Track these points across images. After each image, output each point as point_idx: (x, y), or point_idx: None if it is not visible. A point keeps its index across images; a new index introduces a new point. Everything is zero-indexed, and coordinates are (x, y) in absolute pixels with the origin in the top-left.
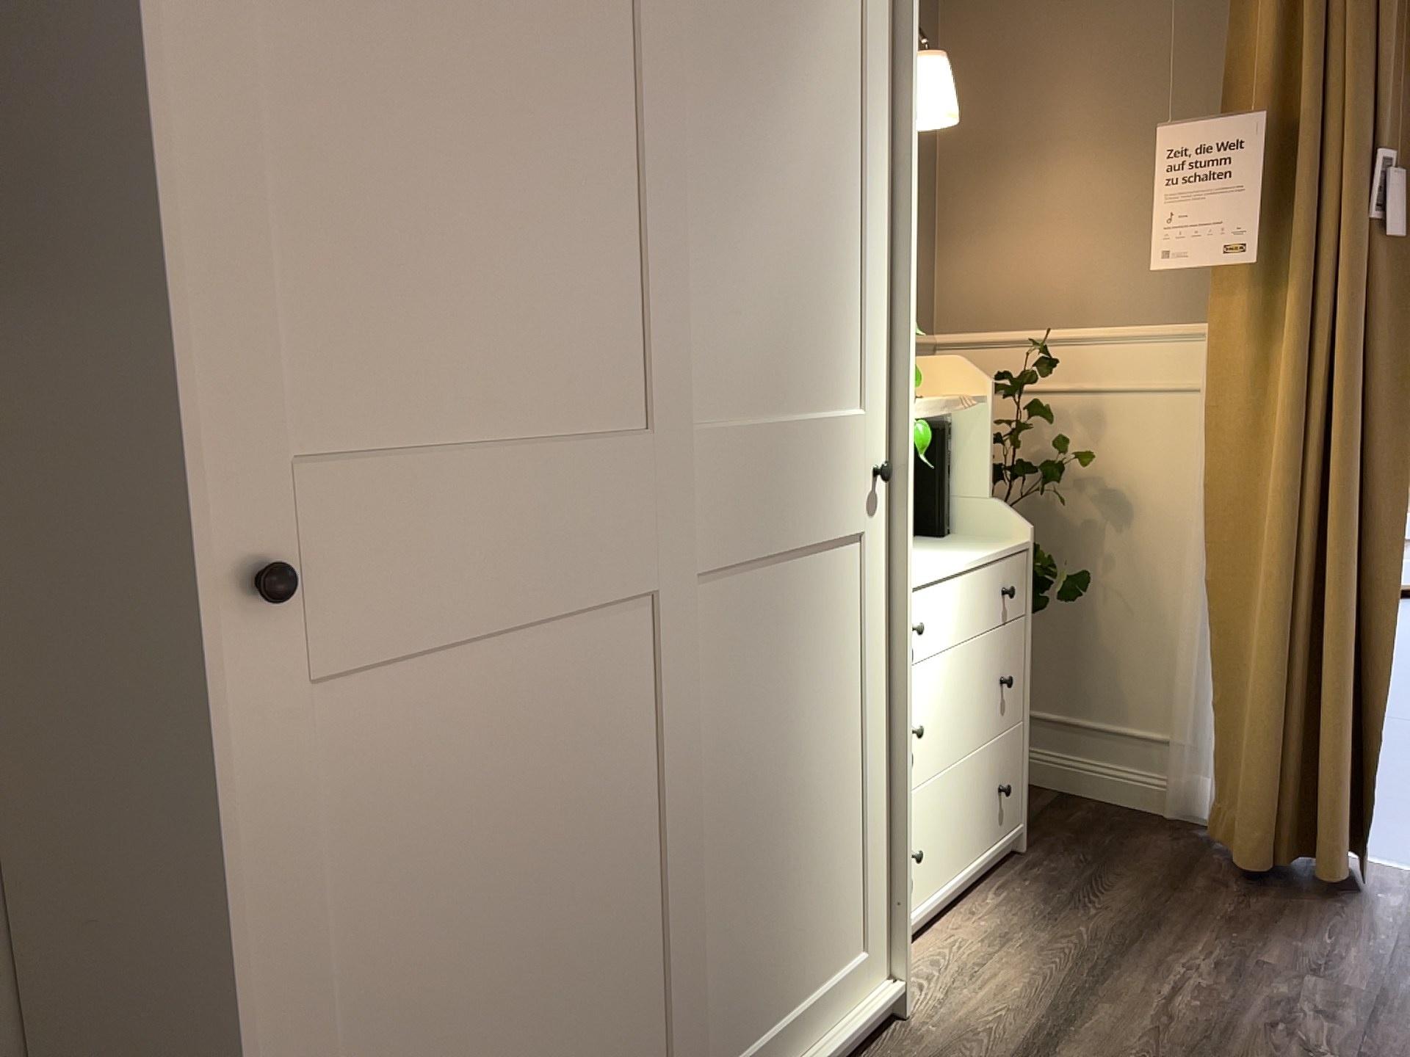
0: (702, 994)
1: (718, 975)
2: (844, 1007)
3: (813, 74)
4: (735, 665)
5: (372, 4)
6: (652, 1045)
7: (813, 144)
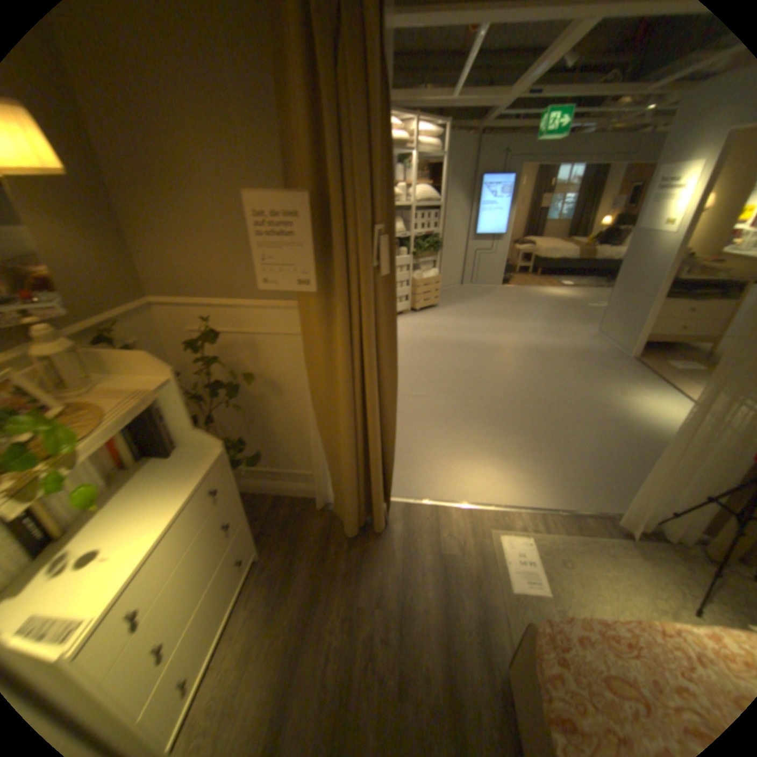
0: None
1: None
2: None
3: None
4: None
5: None
6: None
7: None
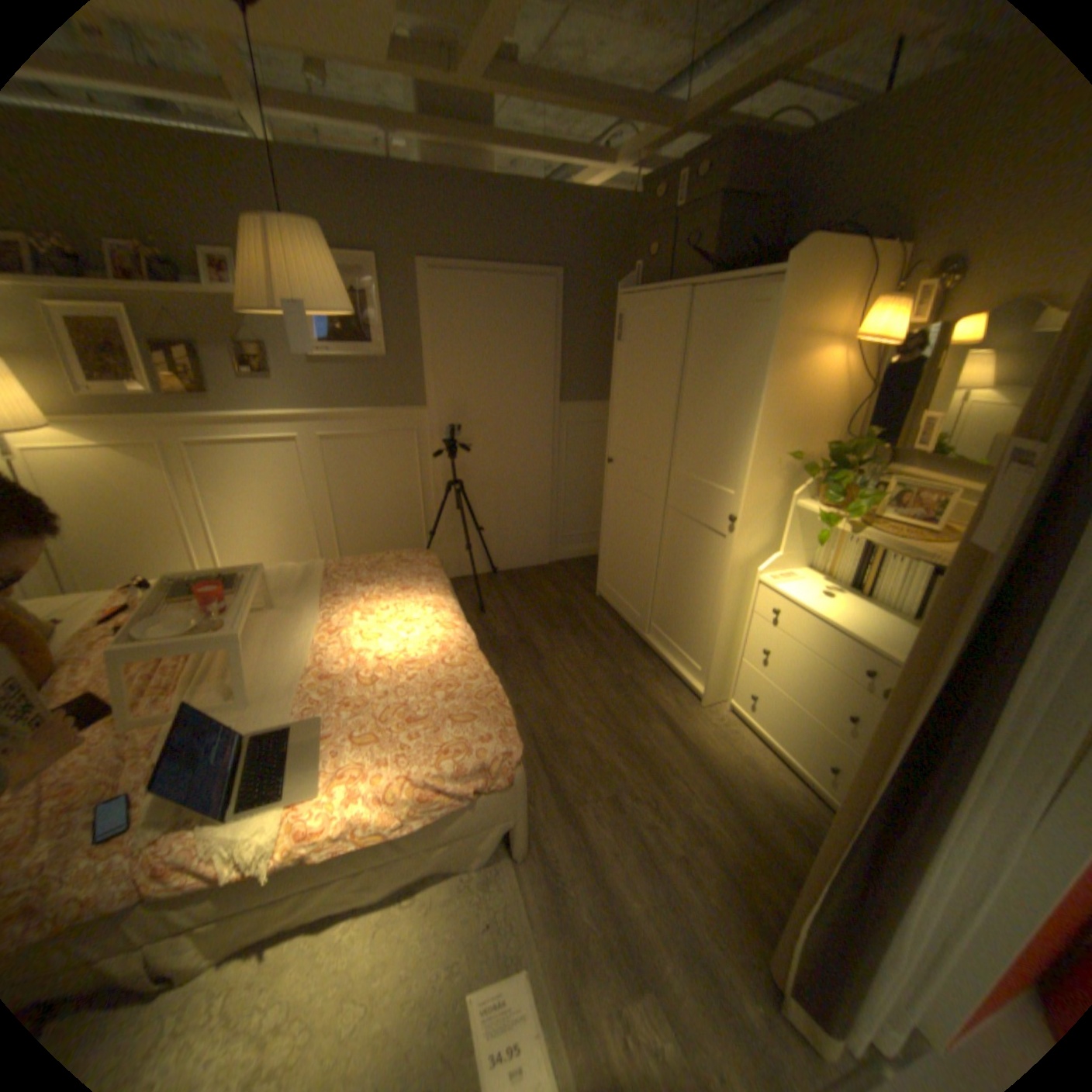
0: (652, 604)
1: (659, 608)
2: (685, 672)
3: (734, 363)
4: (675, 538)
5: (629, 373)
6: (638, 595)
7: (730, 389)
